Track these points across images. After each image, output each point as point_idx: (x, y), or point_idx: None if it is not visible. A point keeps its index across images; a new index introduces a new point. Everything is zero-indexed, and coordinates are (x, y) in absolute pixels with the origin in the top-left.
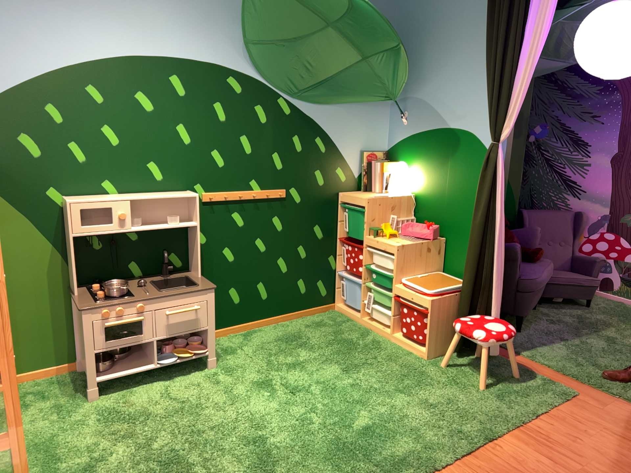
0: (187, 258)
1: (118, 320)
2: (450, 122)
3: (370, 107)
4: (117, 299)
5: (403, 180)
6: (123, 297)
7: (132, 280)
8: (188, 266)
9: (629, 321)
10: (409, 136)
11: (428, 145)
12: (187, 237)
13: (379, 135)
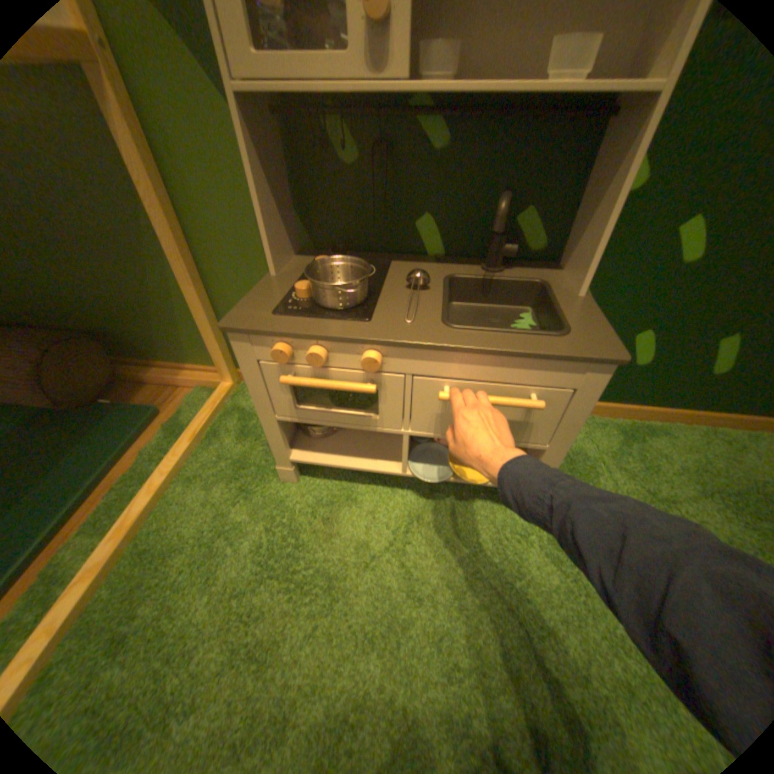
0: (567, 231)
1: (315, 377)
2: None
3: None
4: (331, 317)
5: None
6: (349, 316)
7: (416, 263)
8: (562, 252)
9: None
10: None
11: None
12: (594, 160)
13: None
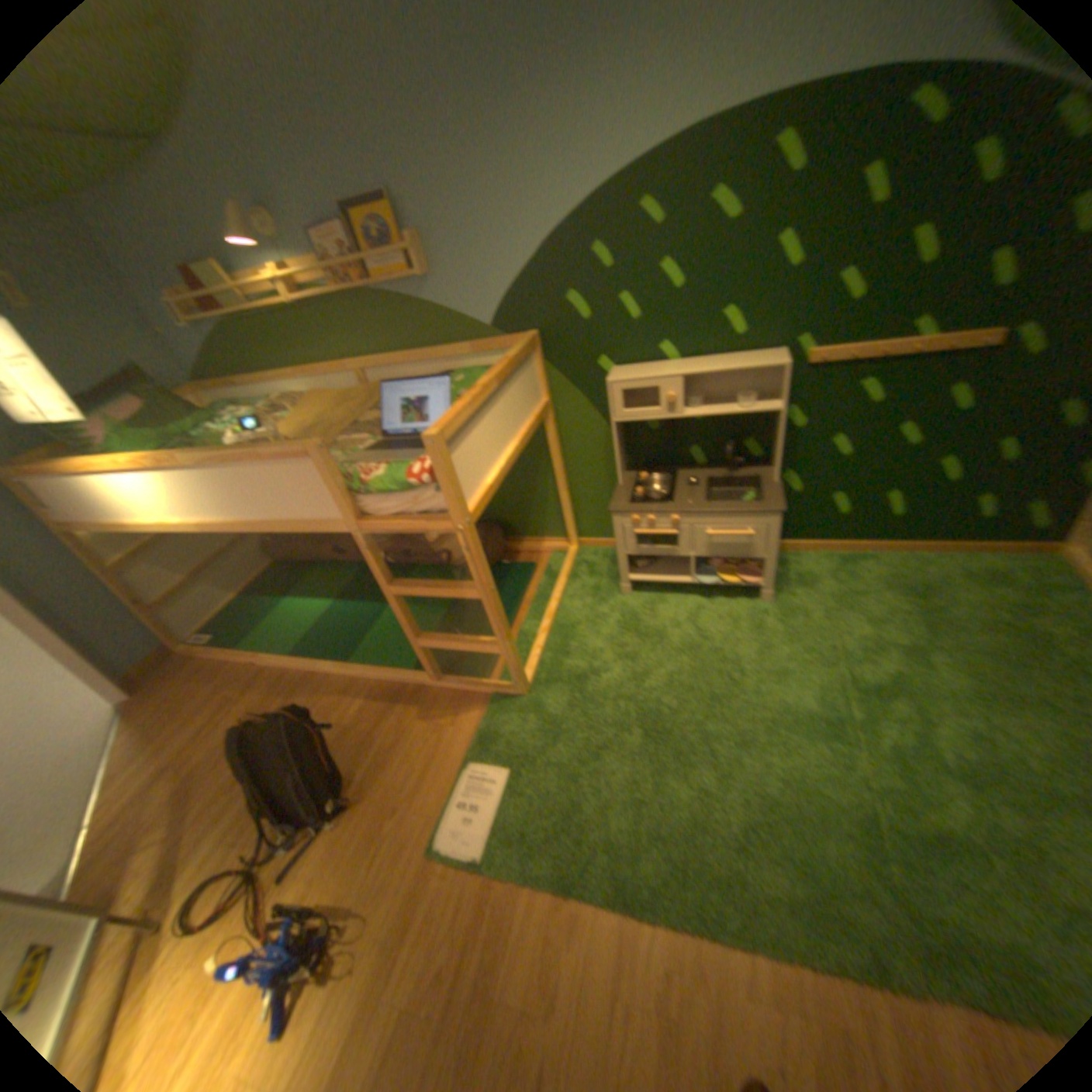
0: (769, 447)
1: (647, 530)
2: None
3: None
4: (652, 503)
5: None
6: (660, 502)
7: (689, 470)
8: (770, 457)
9: None
10: None
11: None
12: (774, 418)
13: None
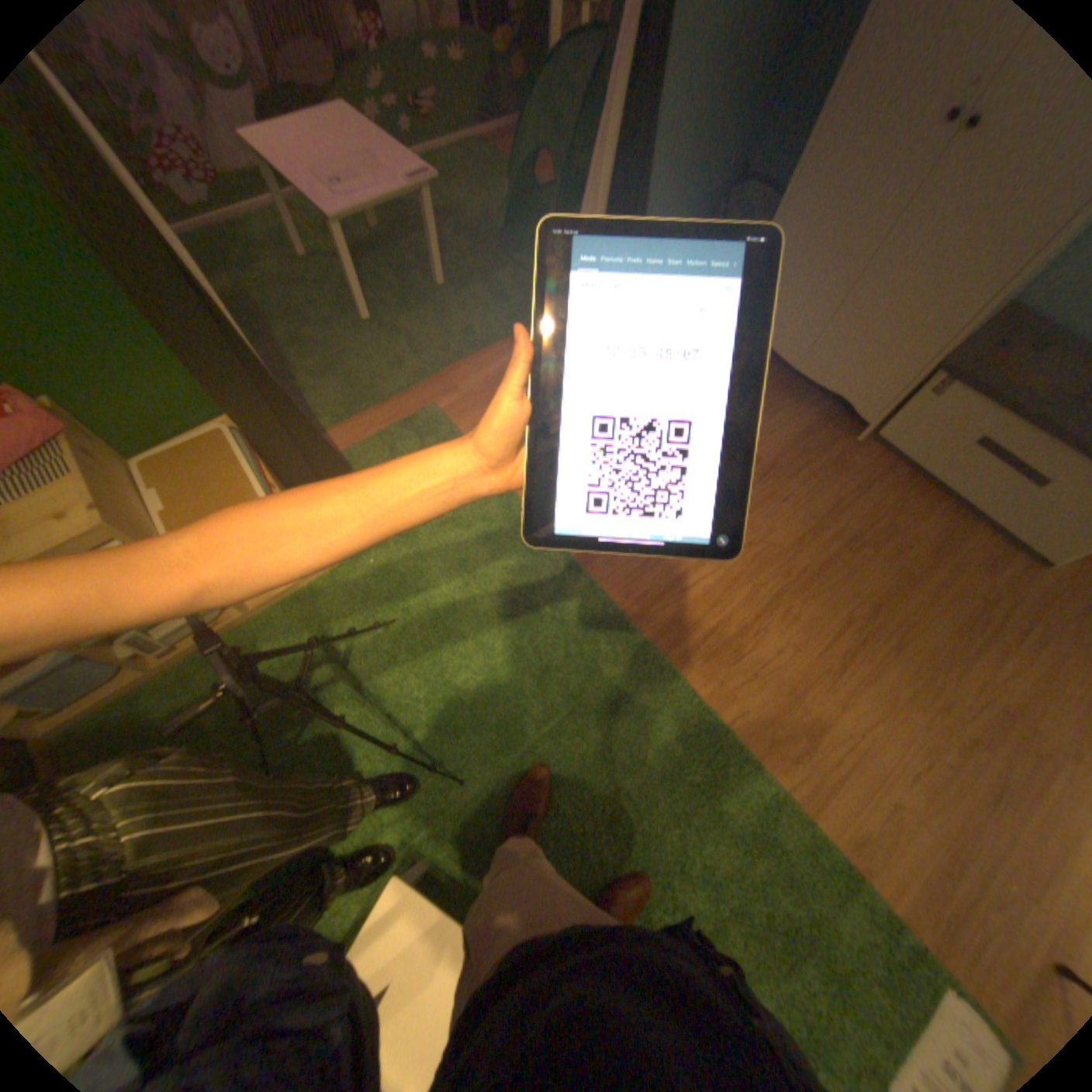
0: None
1: None
2: None
3: None
4: None
5: None
6: None
7: None
8: None
9: (233, 267)
10: None
11: None
12: None
13: None
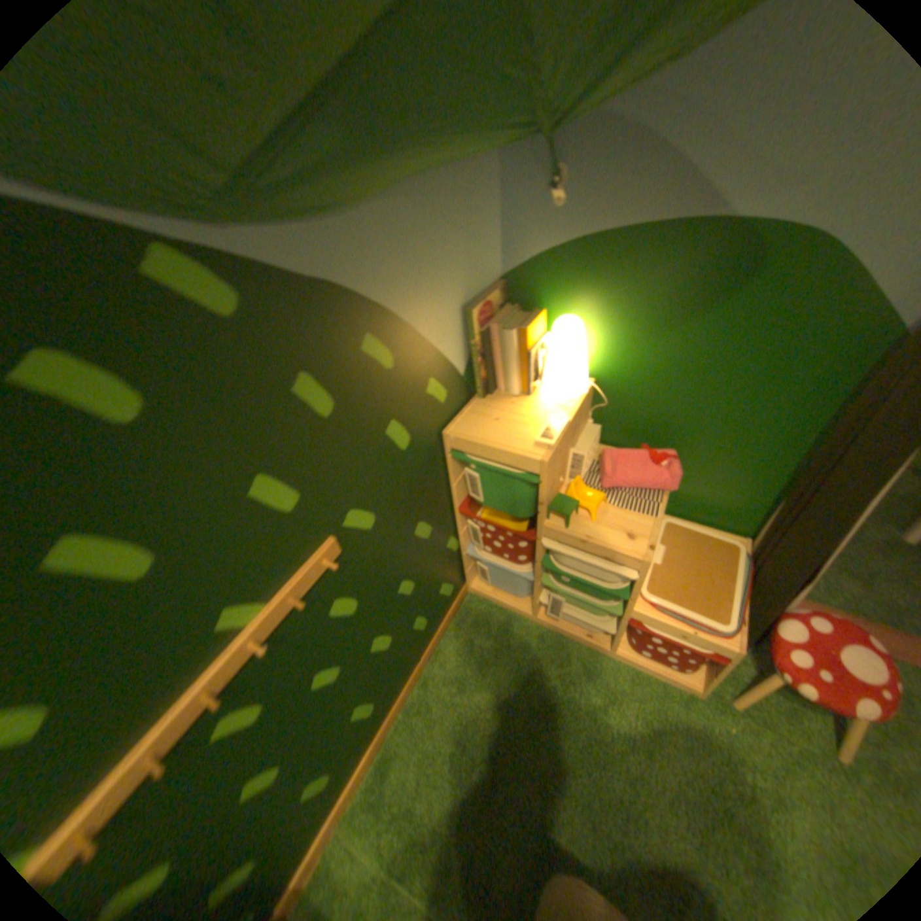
0: None
1: None
2: (739, 198)
3: (466, 168)
4: None
5: (579, 362)
6: None
7: None
8: None
9: None
10: (575, 241)
11: (640, 265)
12: None
13: (489, 247)
